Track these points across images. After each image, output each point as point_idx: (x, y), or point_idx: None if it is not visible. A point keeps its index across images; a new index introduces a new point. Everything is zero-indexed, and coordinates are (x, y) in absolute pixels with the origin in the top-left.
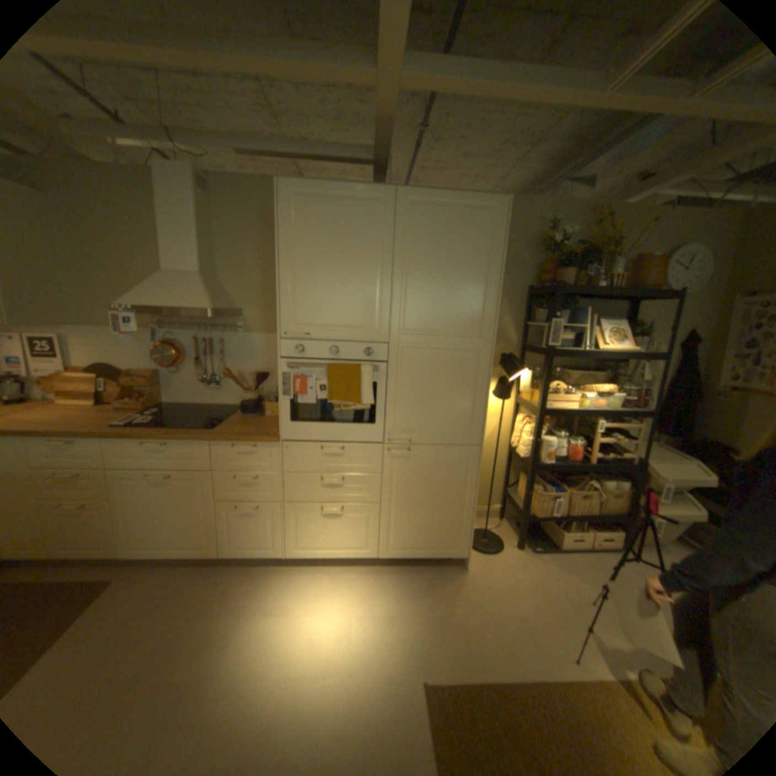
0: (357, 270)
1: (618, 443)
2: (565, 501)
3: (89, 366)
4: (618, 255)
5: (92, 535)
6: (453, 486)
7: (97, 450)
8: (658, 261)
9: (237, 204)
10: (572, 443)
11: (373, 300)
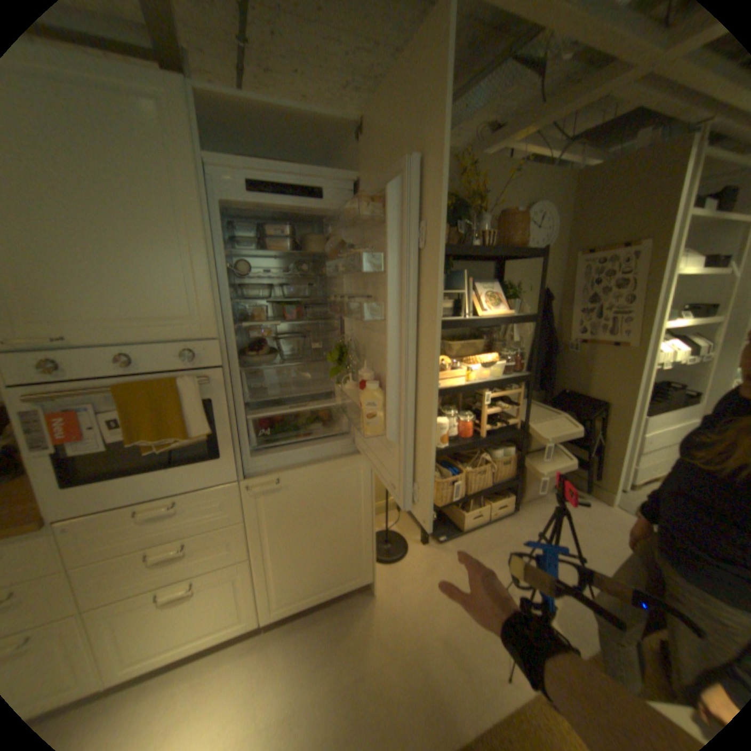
0: (139, 222)
1: (503, 411)
2: (462, 481)
3: None
4: (483, 212)
5: None
6: (344, 508)
7: None
8: (522, 217)
9: None
10: (461, 420)
11: (181, 273)
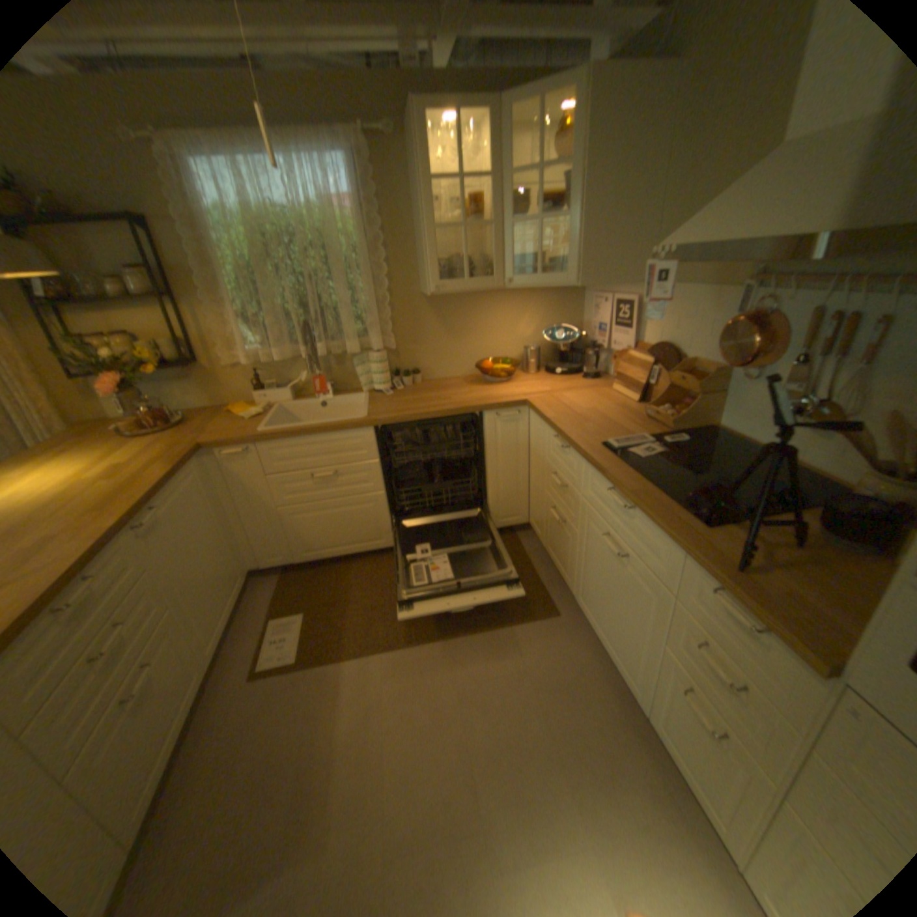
0: None
1: None
2: None
3: (655, 345)
4: None
5: (565, 556)
6: None
7: (581, 469)
8: None
9: None
10: None
11: None
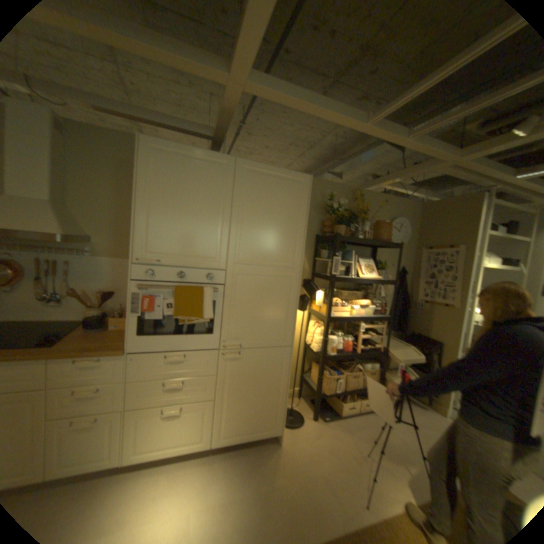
0: (204, 214)
1: (372, 338)
2: (343, 381)
3: None
4: (366, 220)
5: None
6: (272, 379)
7: None
8: (388, 226)
9: (96, 150)
10: (346, 340)
11: (216, 237)
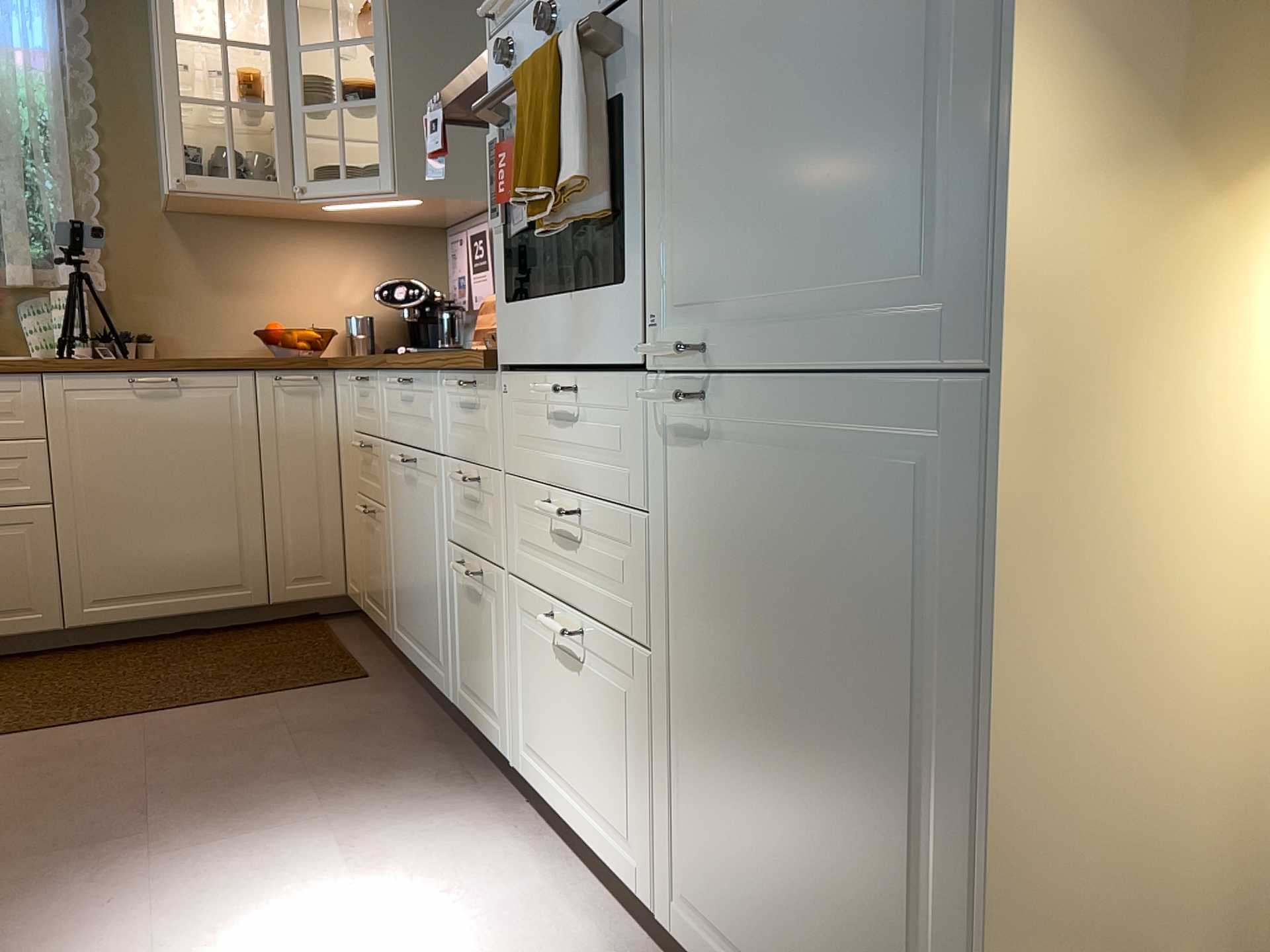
0: None
1: None
2: None
3: None
4: None
5: (380, 575)
6: (886, 659)
7: (379, 393)
8: None
9: None
10: None
11: None
